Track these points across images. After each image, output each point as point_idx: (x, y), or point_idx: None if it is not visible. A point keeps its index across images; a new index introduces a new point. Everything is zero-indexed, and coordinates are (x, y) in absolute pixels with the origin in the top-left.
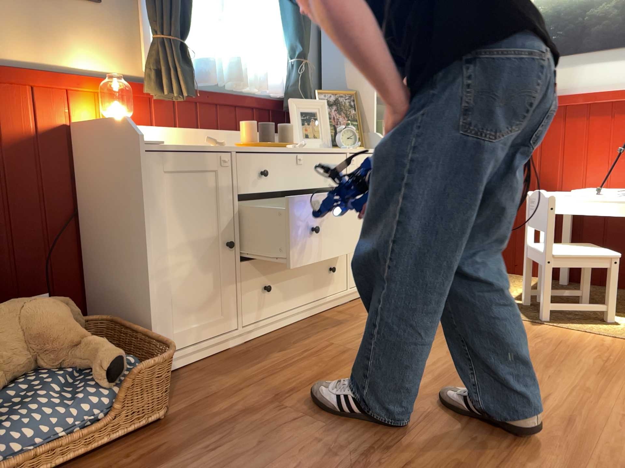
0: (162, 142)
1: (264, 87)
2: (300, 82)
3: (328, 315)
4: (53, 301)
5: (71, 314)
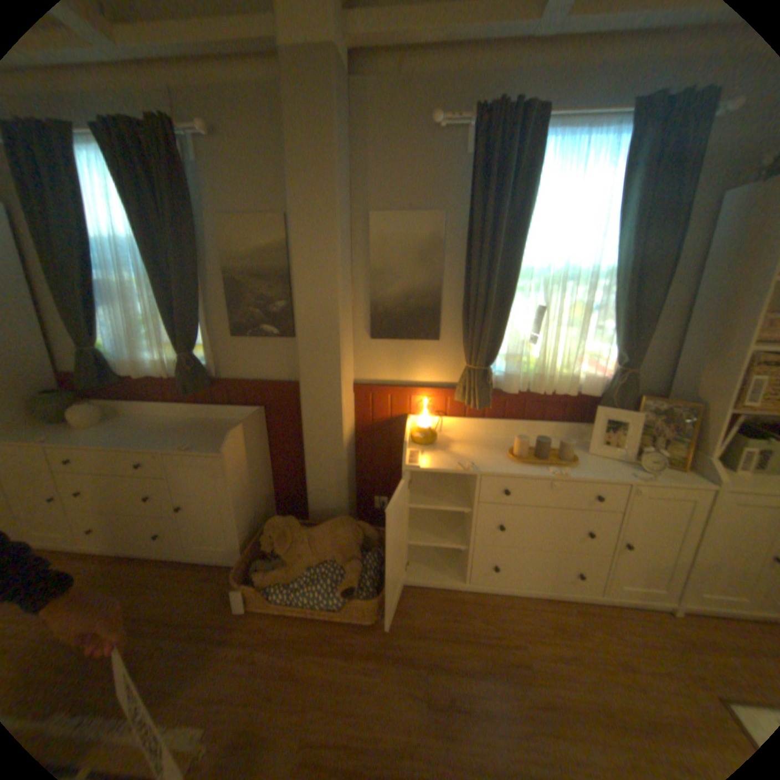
0: (420, 465)
1: (571, 393)
2: (619, 390)
3: (567, 609)
4: (356, 527)
5: (360, 538)
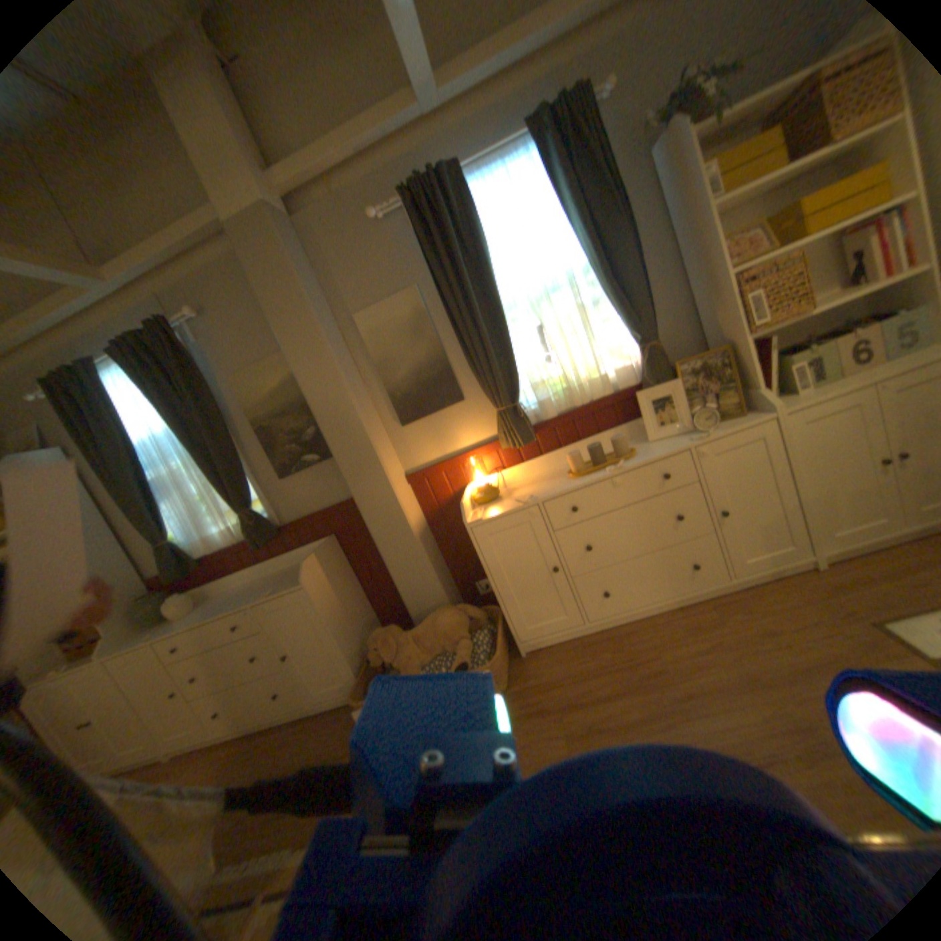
0: (481, 516)
1: (606, 391)
2: (647, 367)
3: (699, 608)
4: (455, 609)
5: (463, 618)
